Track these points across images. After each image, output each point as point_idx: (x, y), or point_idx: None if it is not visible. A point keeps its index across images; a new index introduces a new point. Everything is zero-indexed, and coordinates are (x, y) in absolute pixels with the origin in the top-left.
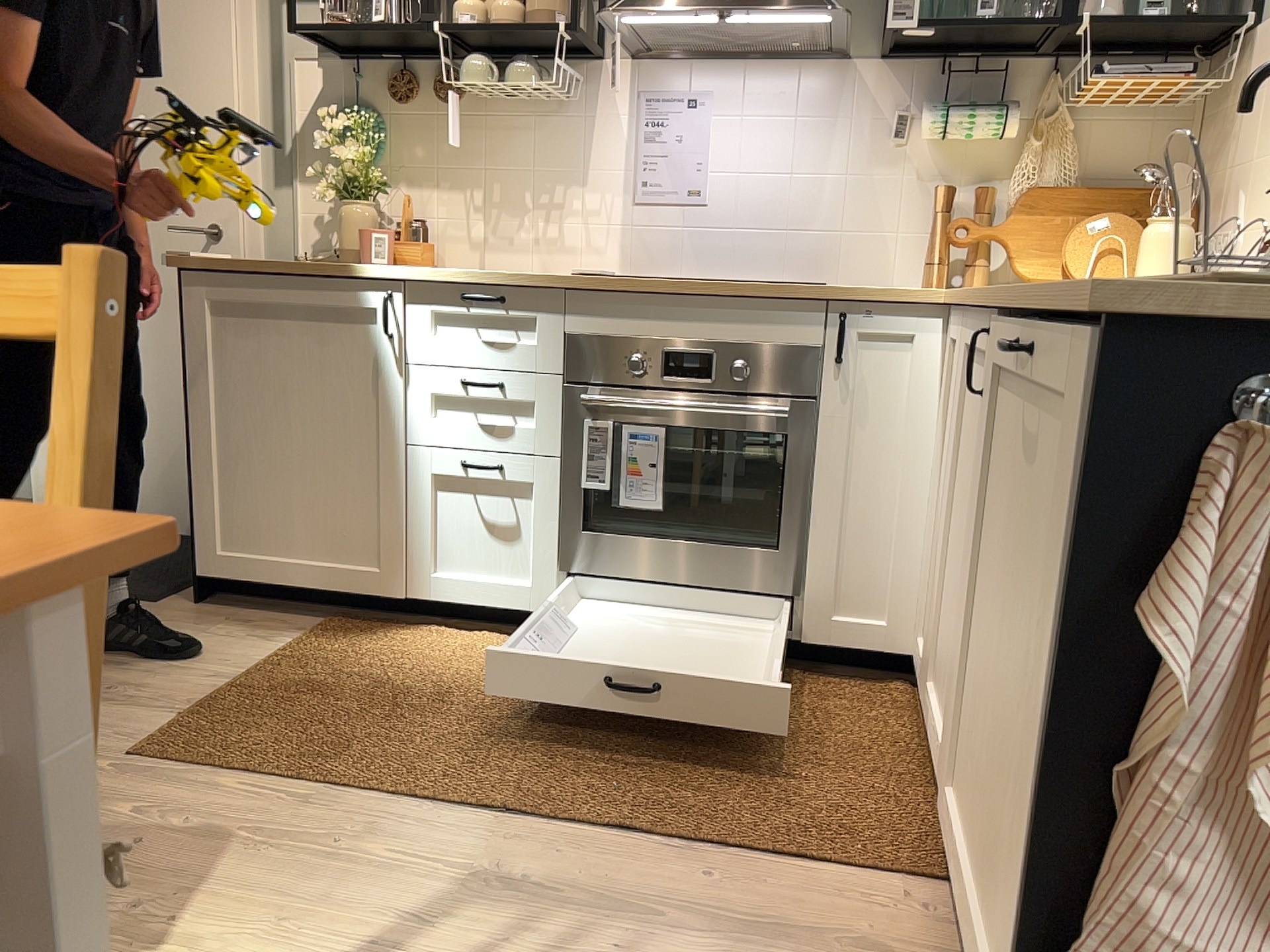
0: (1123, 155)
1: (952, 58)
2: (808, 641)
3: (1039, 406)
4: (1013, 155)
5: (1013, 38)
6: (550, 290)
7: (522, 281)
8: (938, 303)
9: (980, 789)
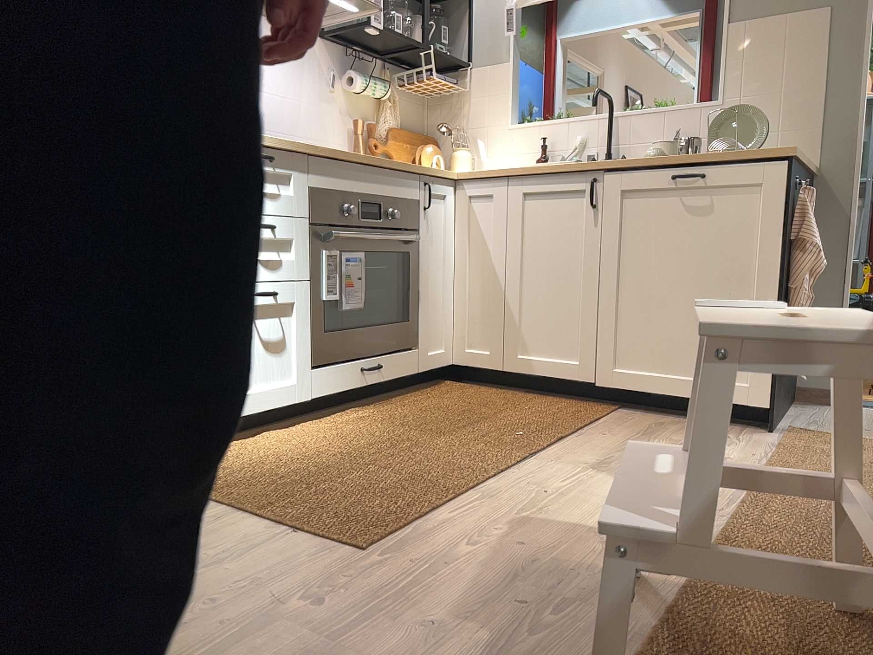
0: (407, 117)
1: (350, 49)
2: (420, 368)
3: (679, 194)
4: (374, 109)
5: (373, 47)
6: (301, 155)
7: (288, 146)
8: (454, 176)
9: (649, 348)
